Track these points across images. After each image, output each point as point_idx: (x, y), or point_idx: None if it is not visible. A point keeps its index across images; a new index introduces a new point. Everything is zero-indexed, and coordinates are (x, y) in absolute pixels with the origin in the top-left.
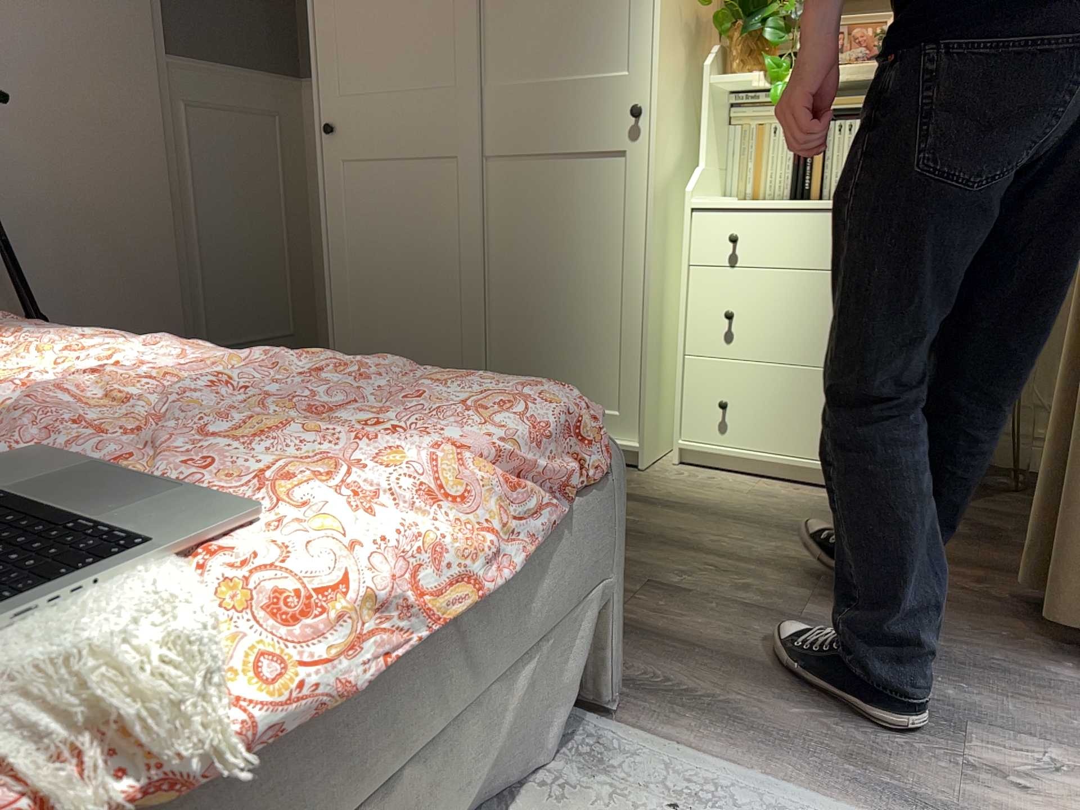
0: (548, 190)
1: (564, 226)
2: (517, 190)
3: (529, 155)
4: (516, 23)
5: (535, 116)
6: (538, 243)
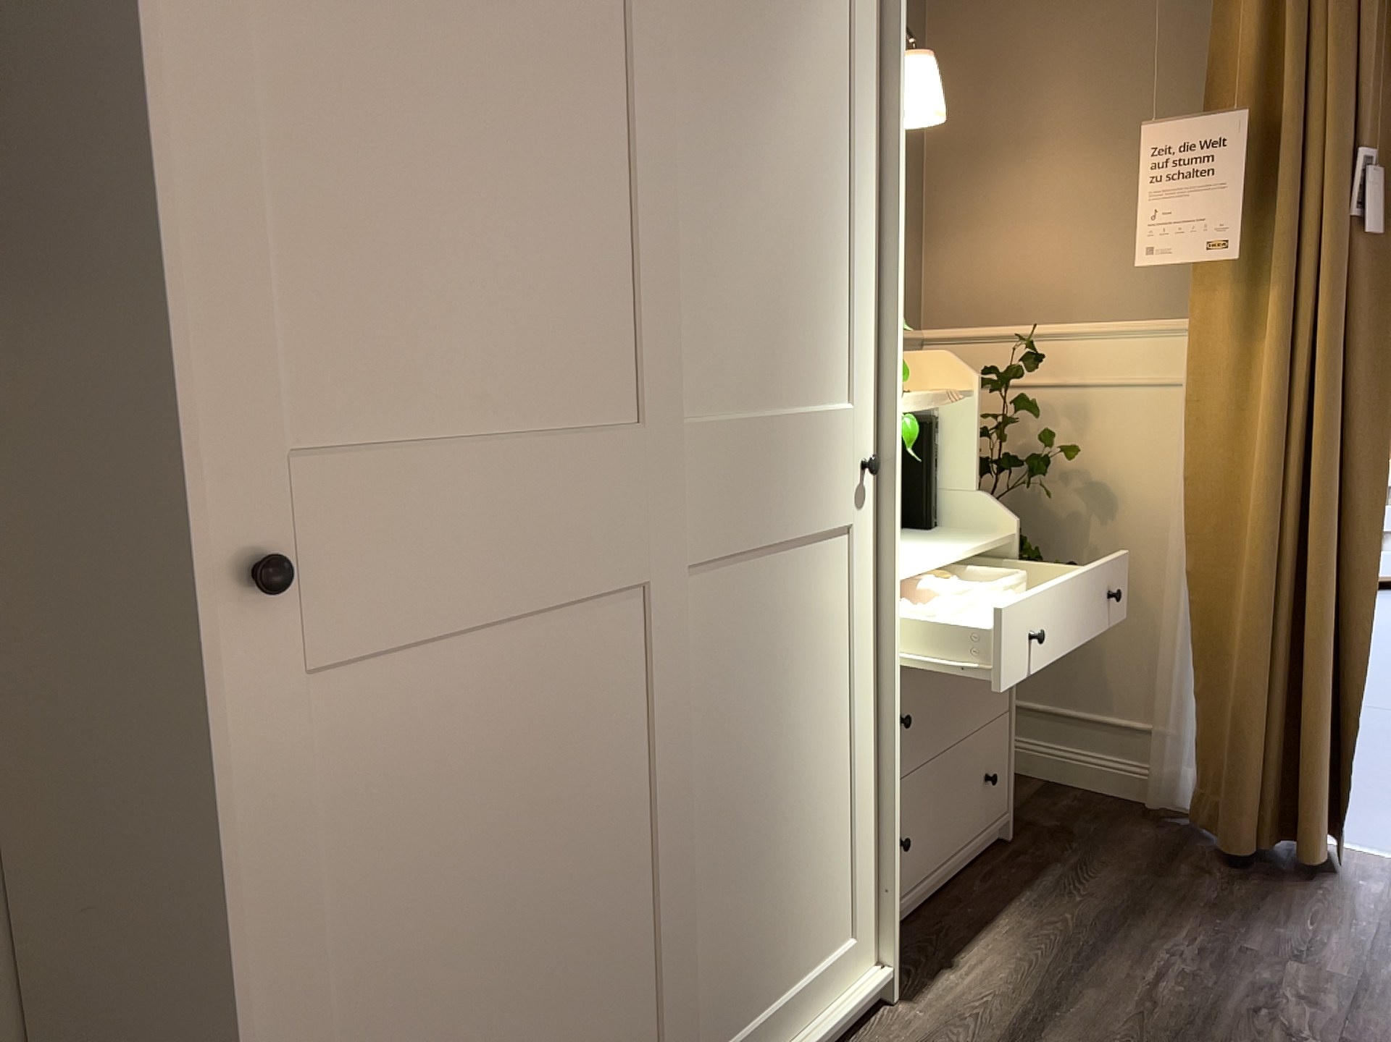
0: (765, 603)
1: (783, 657)
2: (726, 616)
3: (744, 550)
4: (722, 317)
5: (753, 482)
6: (755, 699)
